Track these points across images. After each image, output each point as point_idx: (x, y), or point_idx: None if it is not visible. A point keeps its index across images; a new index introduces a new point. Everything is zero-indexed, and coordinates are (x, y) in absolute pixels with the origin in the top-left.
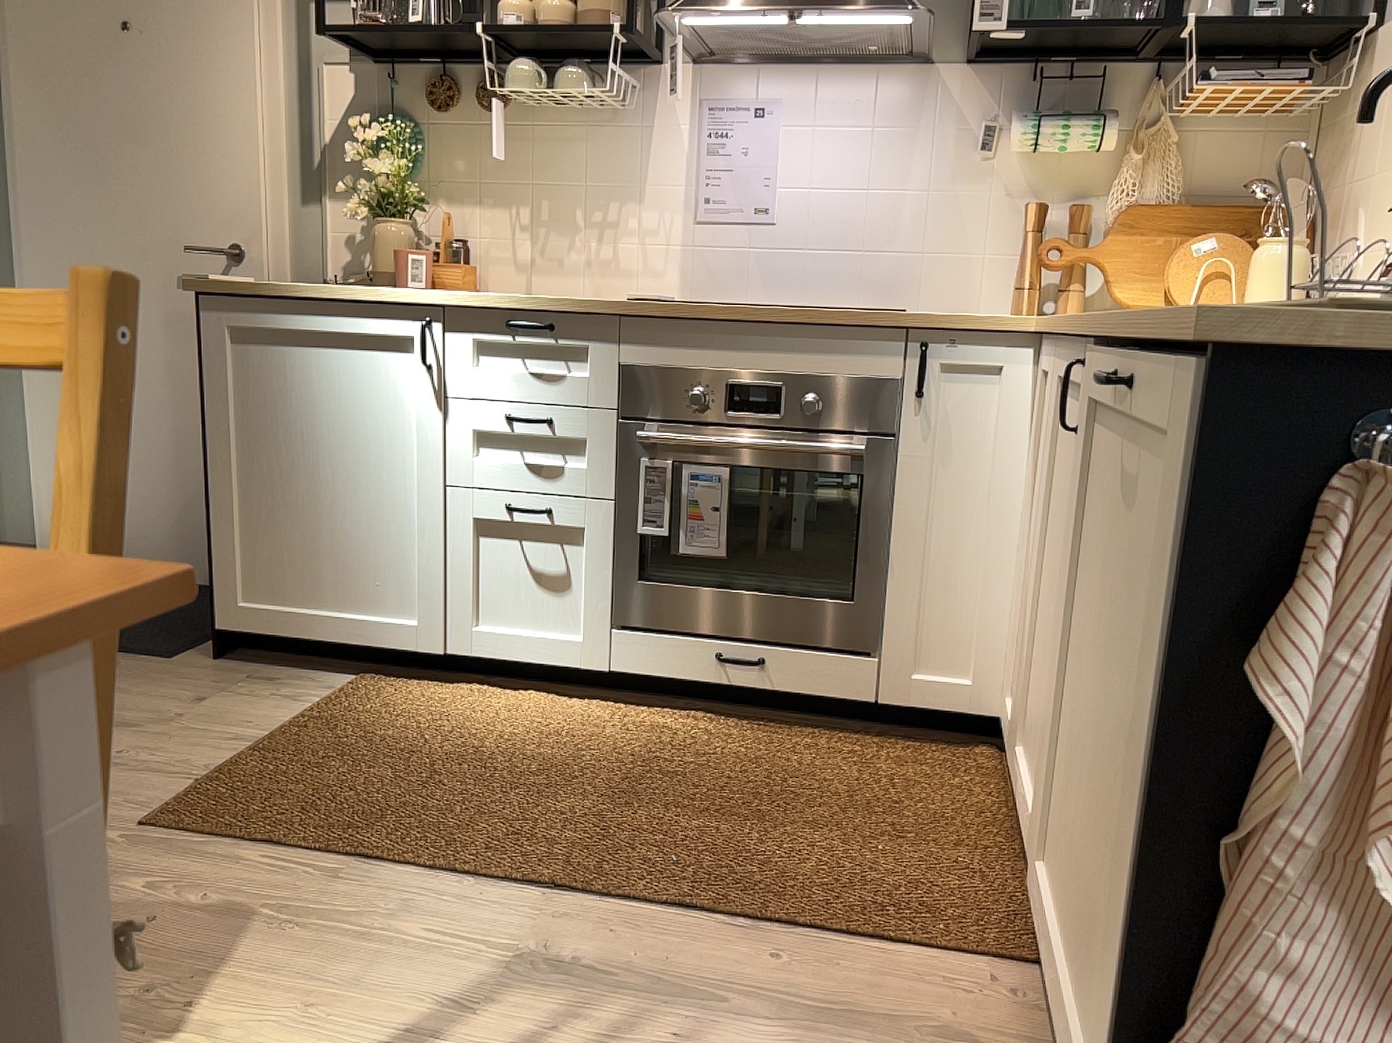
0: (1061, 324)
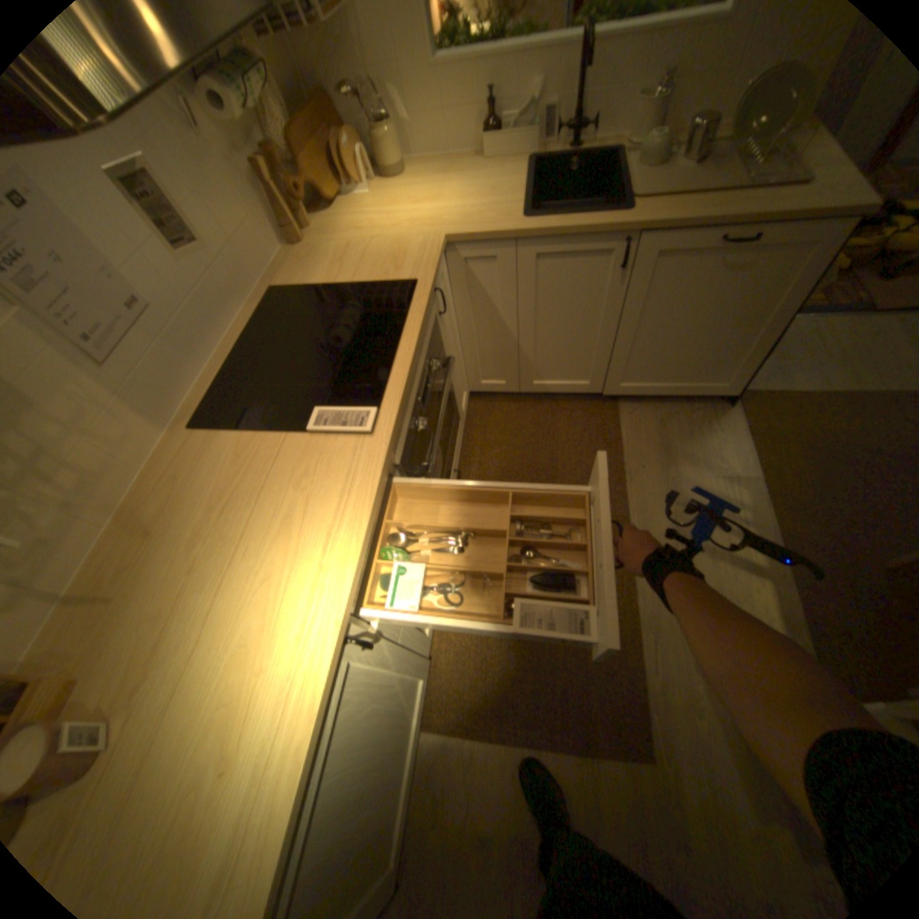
0: (564, 225)
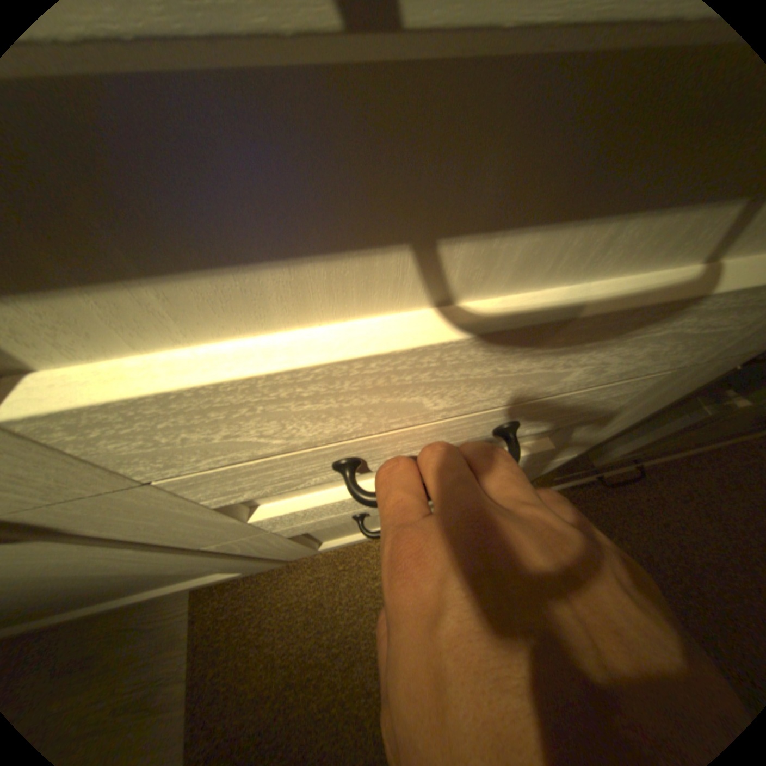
0: None
